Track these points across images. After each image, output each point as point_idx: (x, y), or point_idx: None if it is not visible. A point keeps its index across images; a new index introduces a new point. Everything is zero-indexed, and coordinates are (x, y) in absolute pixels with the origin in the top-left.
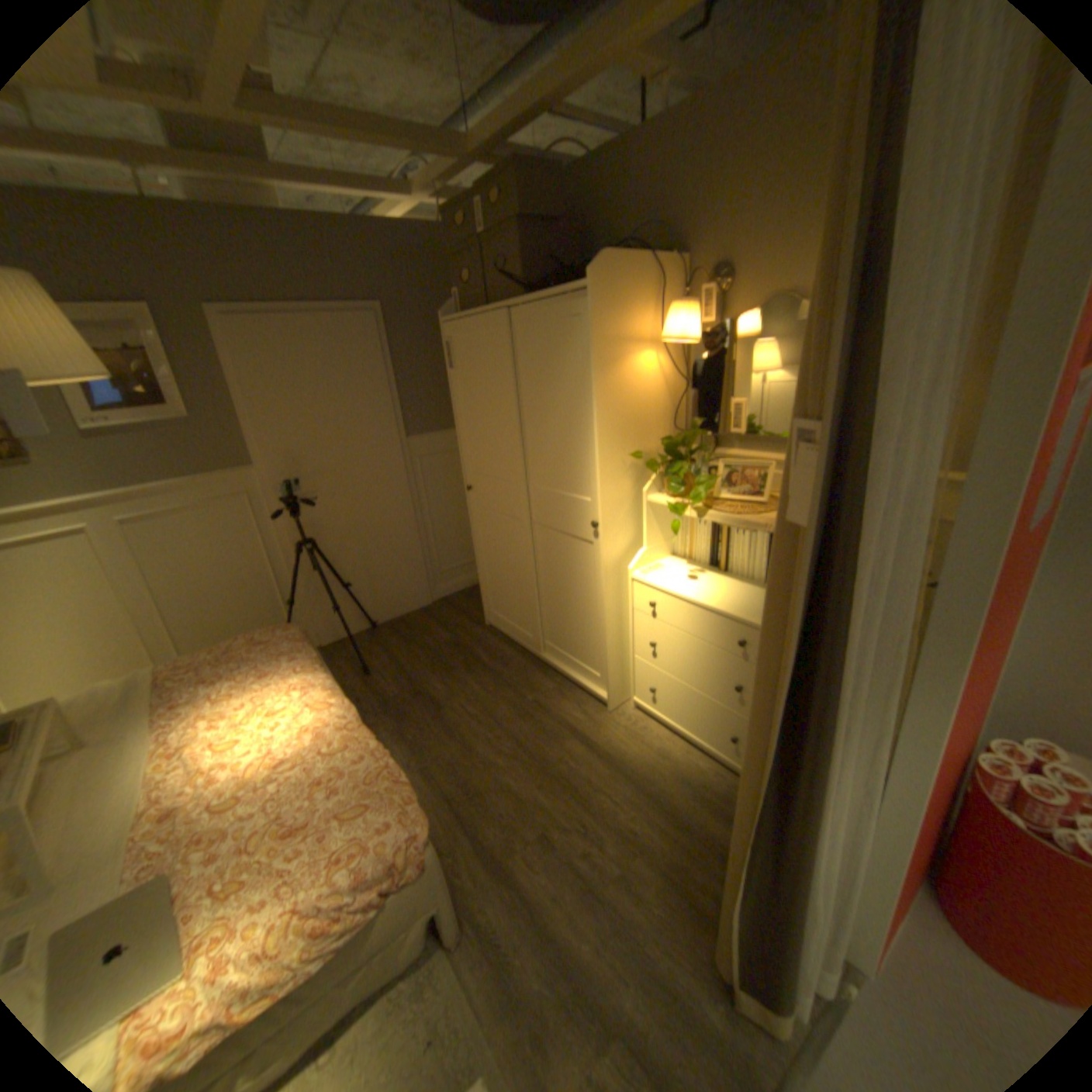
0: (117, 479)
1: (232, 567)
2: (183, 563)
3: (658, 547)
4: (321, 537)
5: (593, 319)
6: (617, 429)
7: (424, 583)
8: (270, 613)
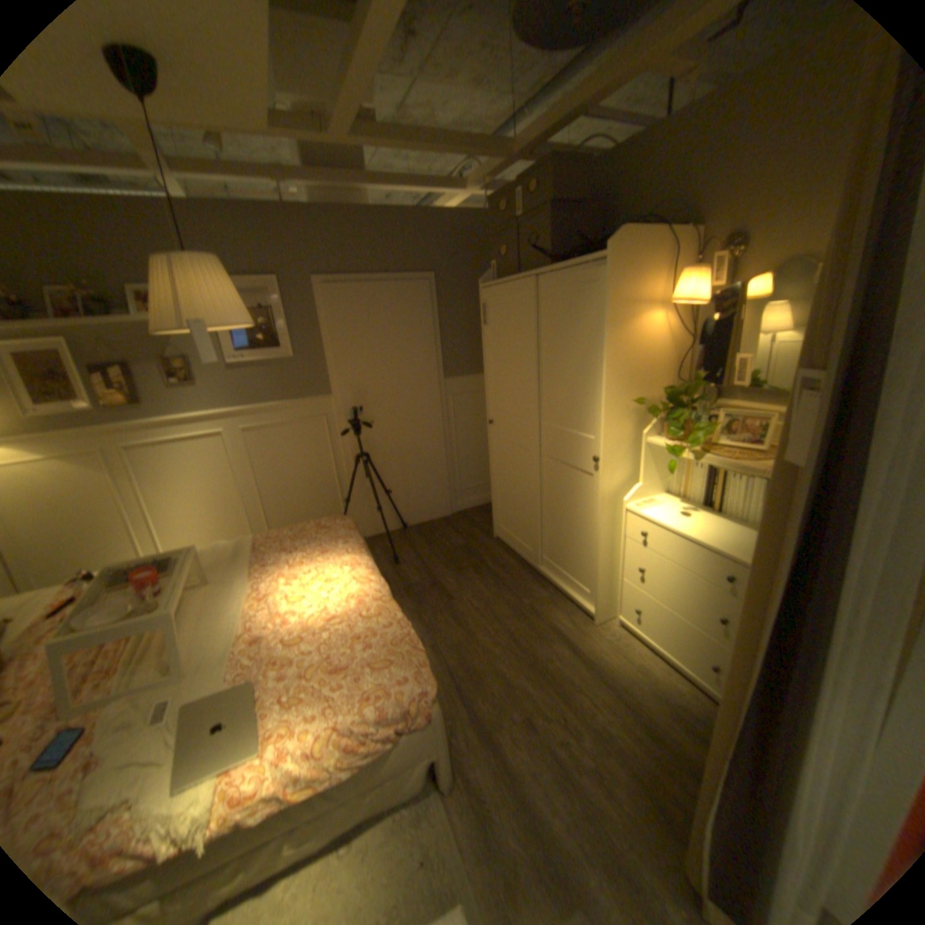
0: (245, 401)
1: (310, 471)
2: (279, 464)
3: (654, 484)
4: (373, 454)
5: (609, 284)
6: (624, 377)
7: (447, 498)
8: (332, 508)
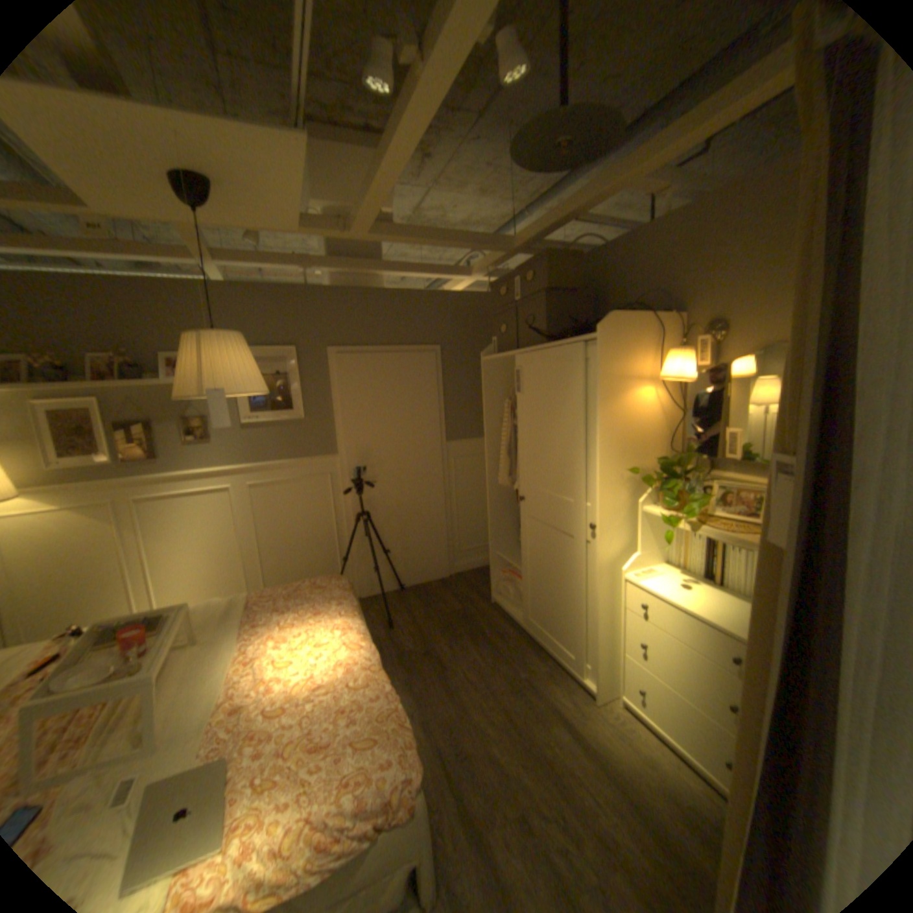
0: (255, 457)
1: (311, 527)
2: (281, 520)
3: (653, 554)
4: (374, 512)
5: (600, 362)
6: (618, 448)
7: (446, 559)
8: (330, 566)
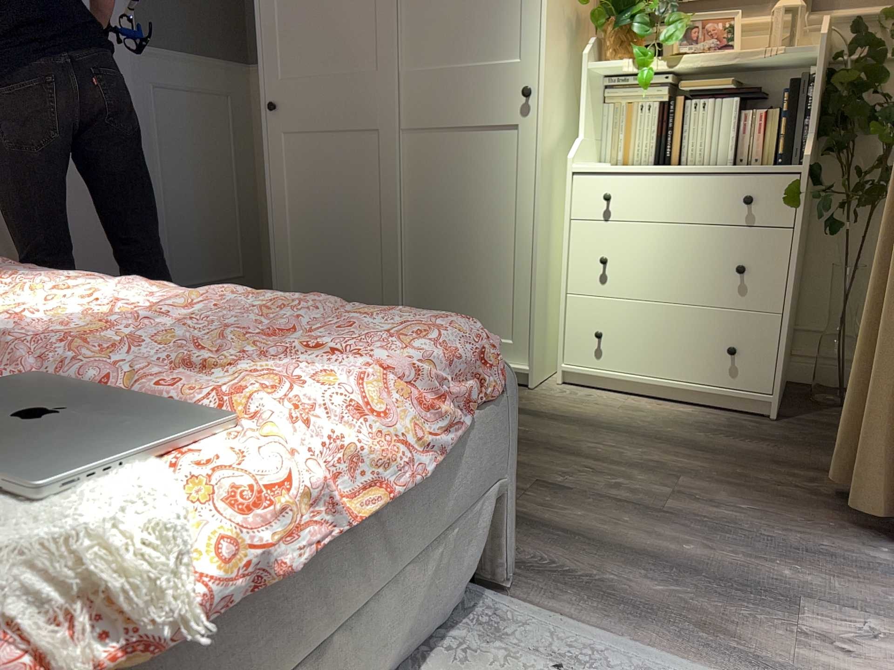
0: None
1: None
2: None
3: (591, 142)
4: None
5: None
6: None
7: None
8: None
